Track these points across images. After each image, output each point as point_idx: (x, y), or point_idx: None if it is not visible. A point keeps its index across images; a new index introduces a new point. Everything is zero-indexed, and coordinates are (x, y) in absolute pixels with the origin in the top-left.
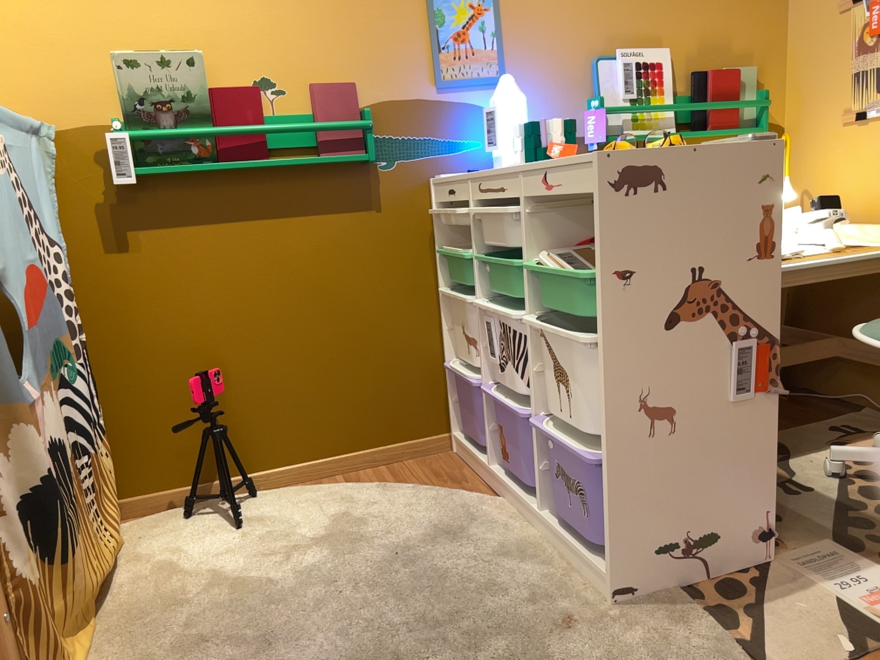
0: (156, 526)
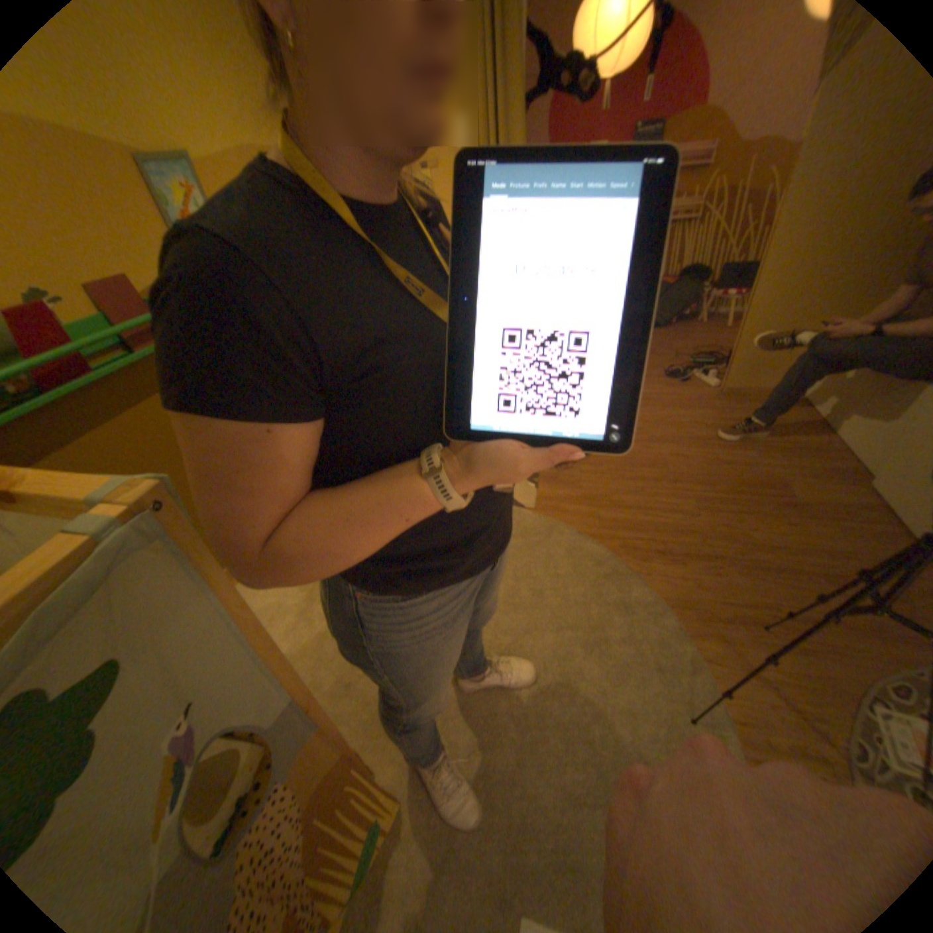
0: None
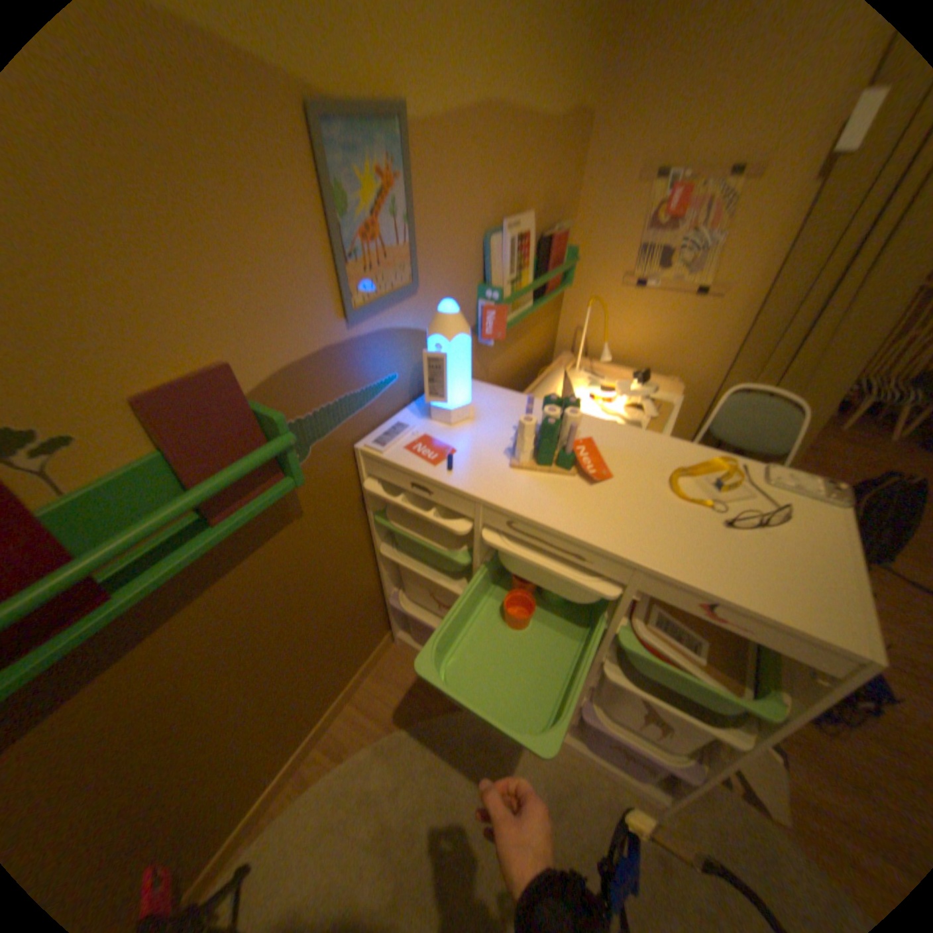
0: None
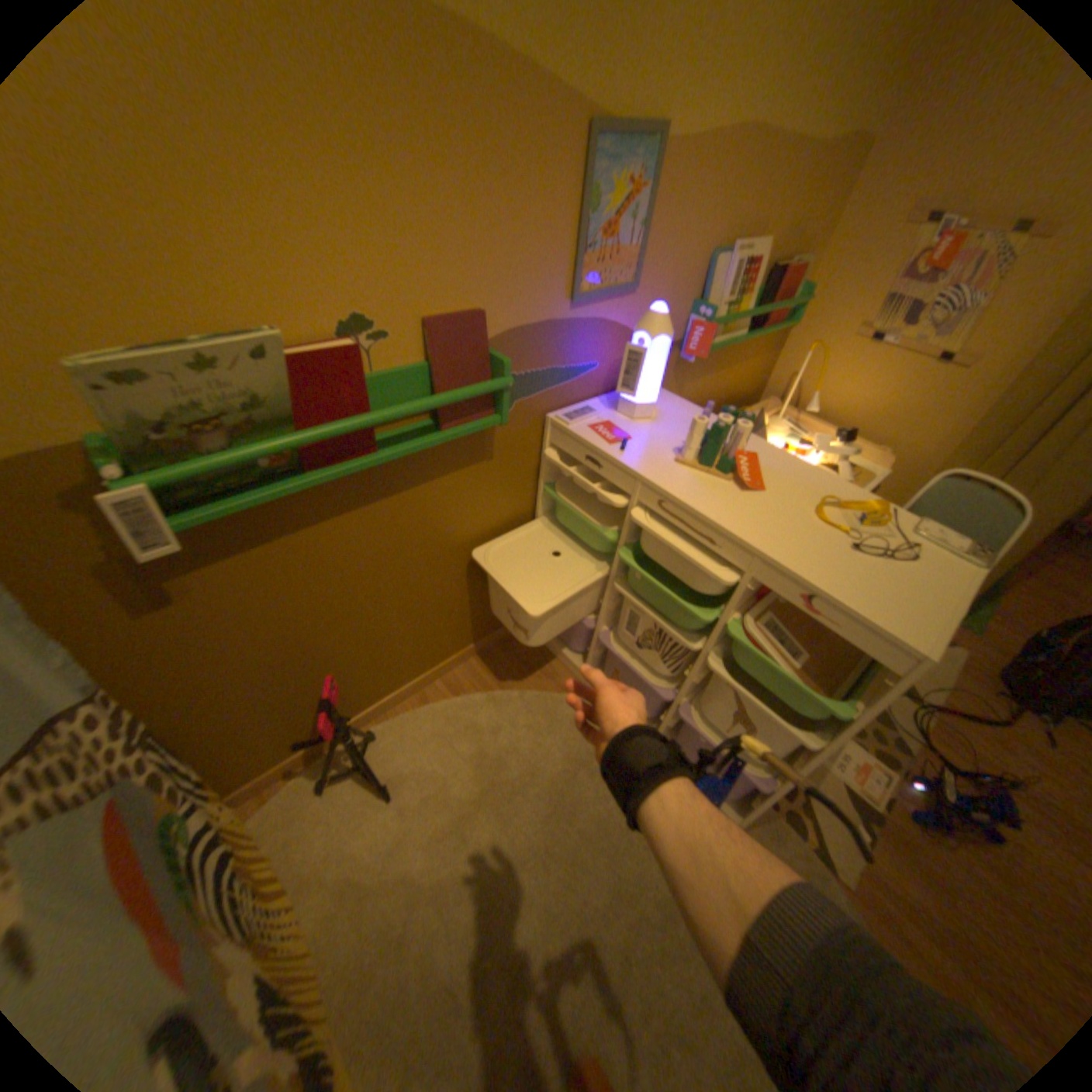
0: (294, 820)
